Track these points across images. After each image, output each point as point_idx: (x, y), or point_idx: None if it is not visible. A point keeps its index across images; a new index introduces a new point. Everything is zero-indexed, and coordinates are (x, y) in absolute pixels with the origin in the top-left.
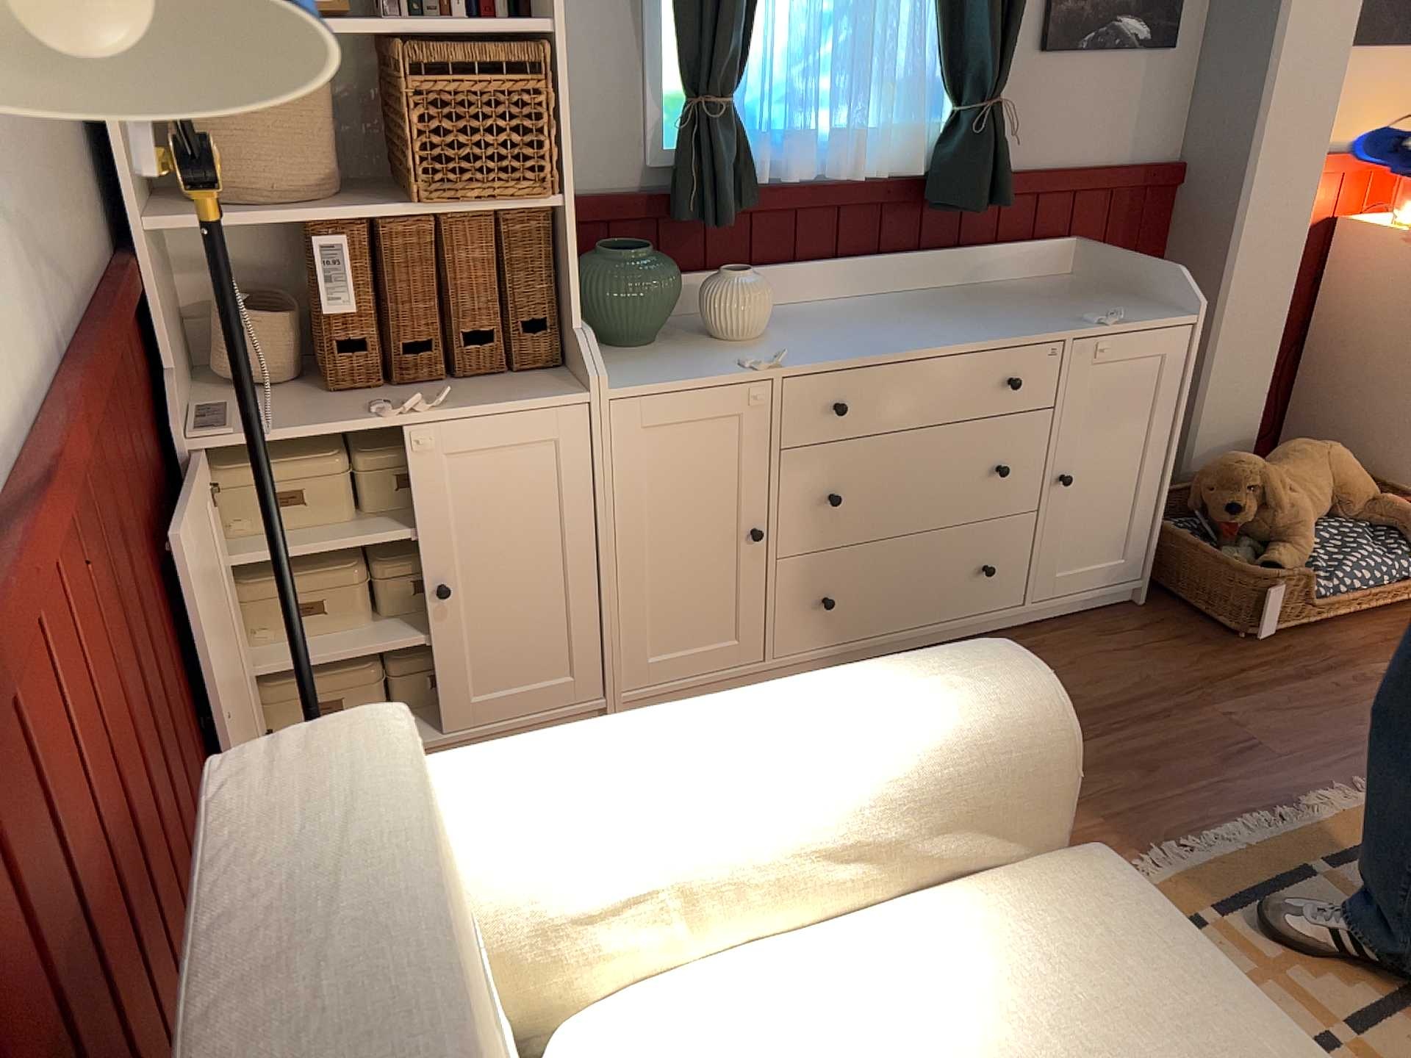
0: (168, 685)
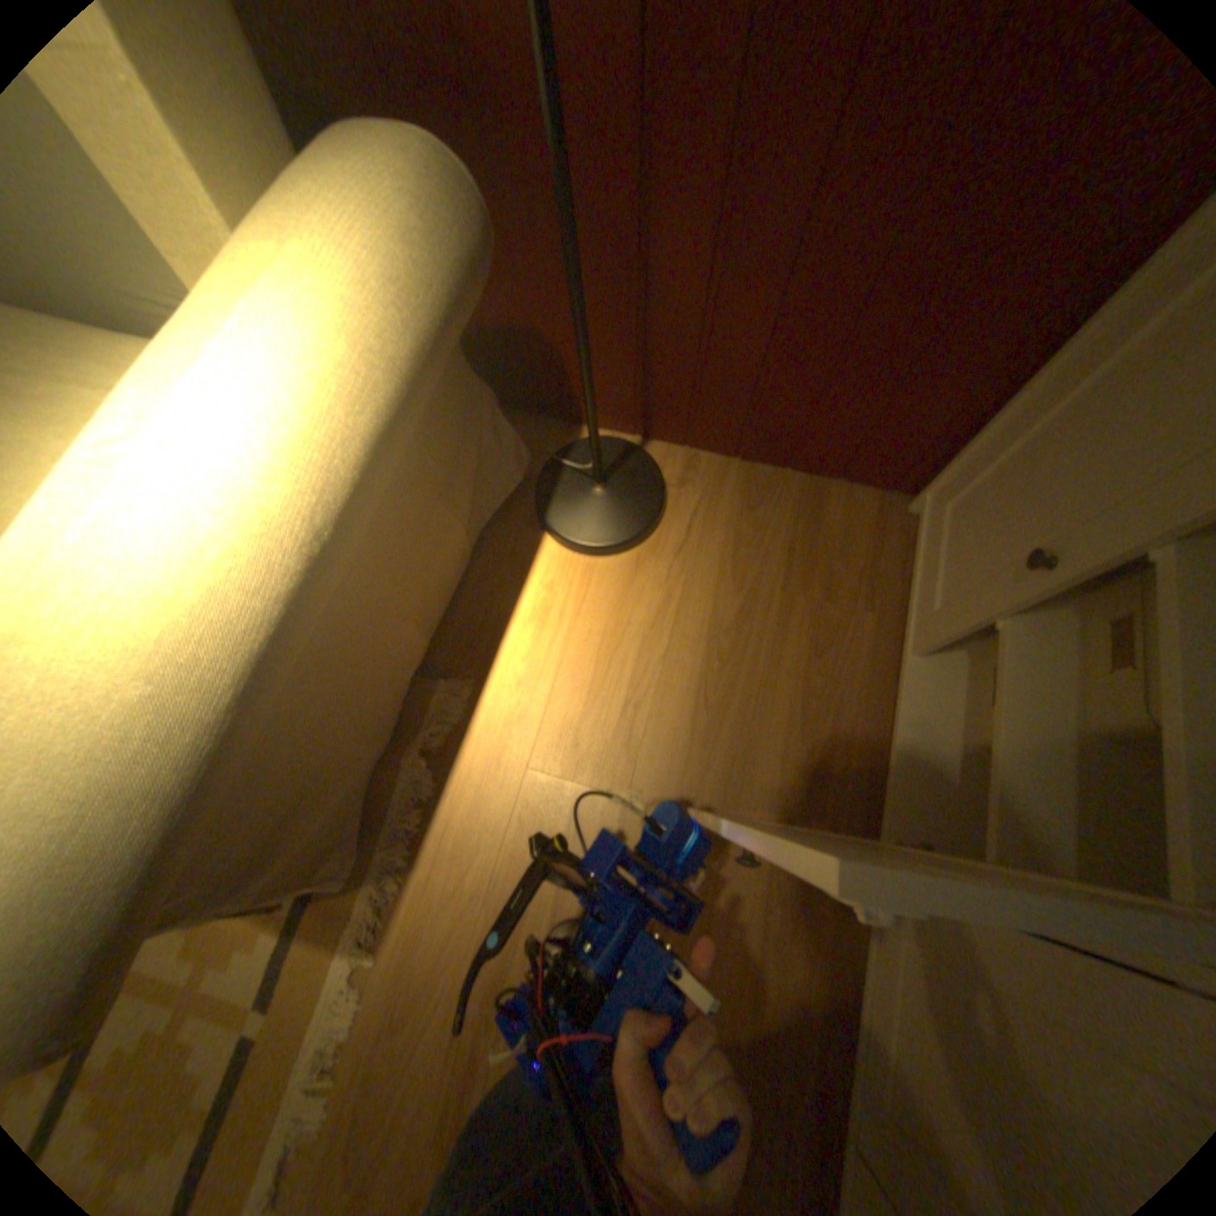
0: (803, 181)
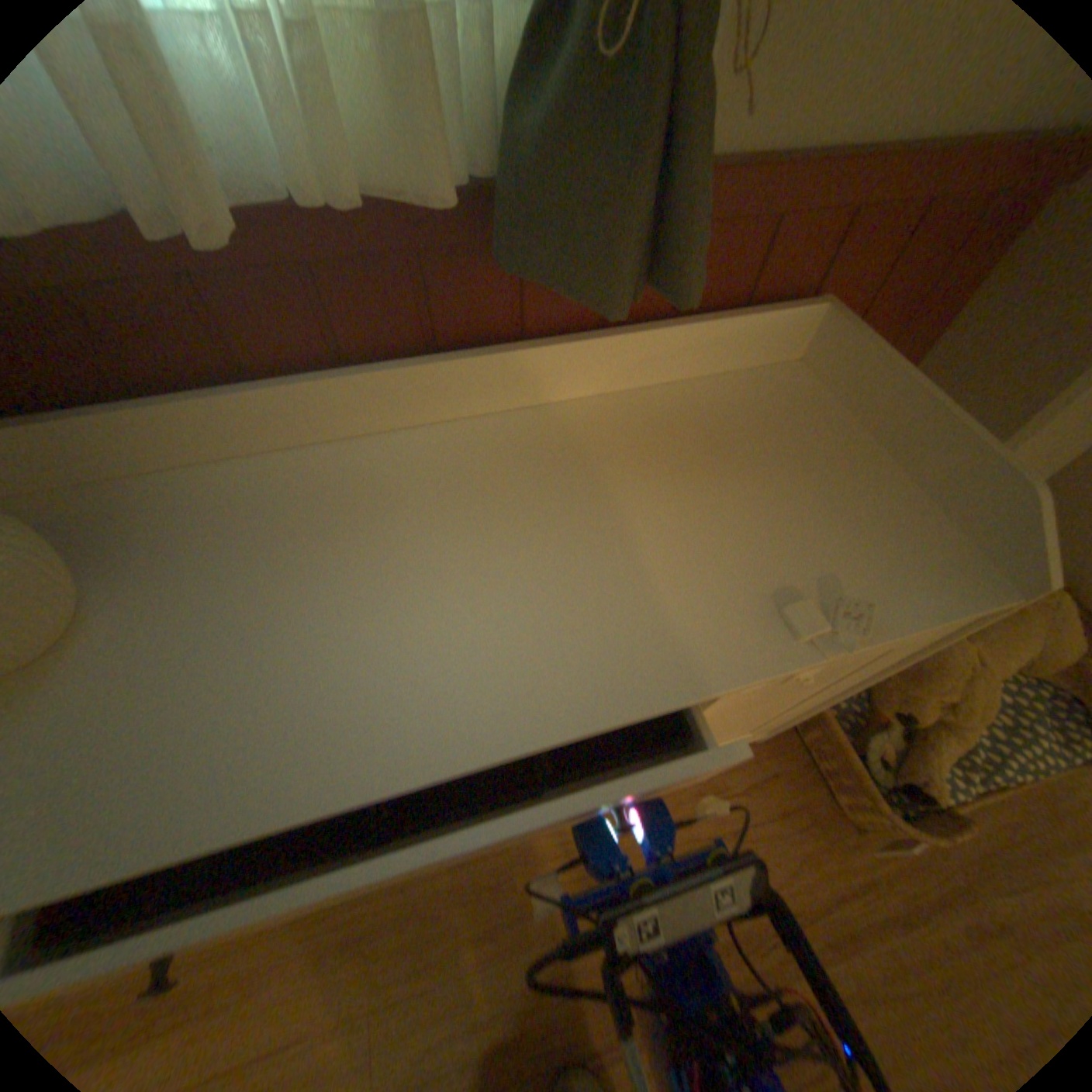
0: None
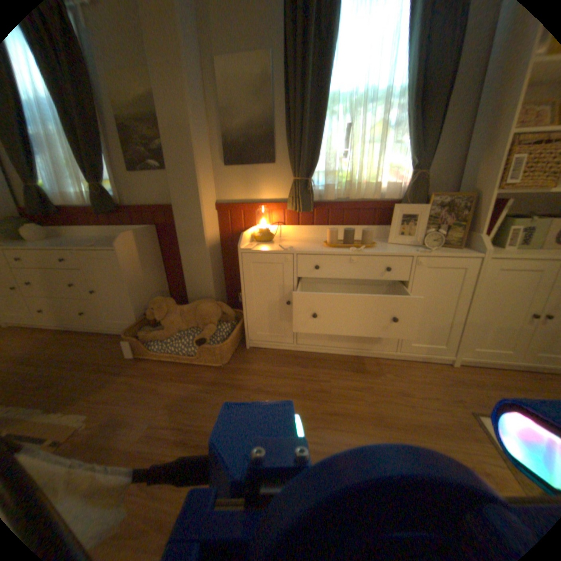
0: None
